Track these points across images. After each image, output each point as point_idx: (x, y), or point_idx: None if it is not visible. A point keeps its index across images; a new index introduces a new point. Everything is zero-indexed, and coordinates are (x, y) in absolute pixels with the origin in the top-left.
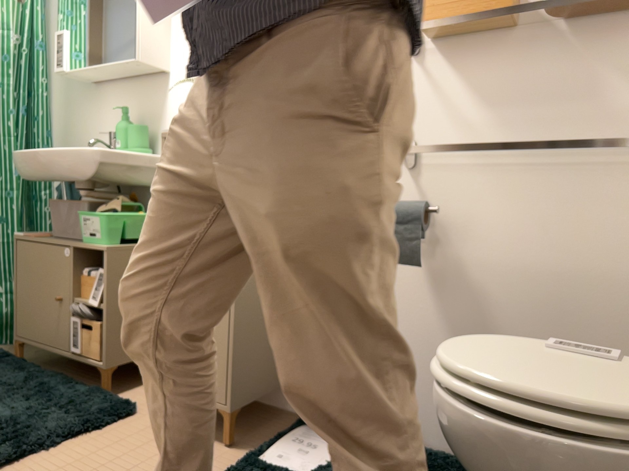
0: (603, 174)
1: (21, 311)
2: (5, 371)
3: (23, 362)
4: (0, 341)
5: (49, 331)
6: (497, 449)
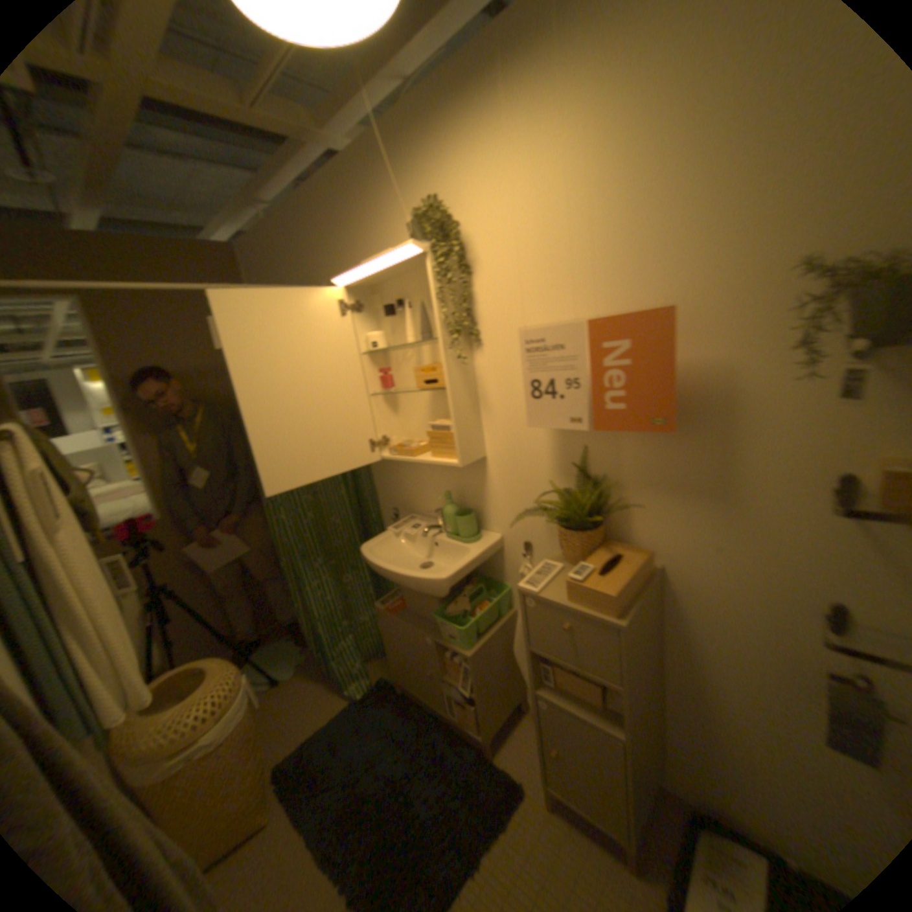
0: None
1: (394, 665)
2: (396, 723)
3: (404, 704)
4: (372, 653)
5: (423, 692)
6: None
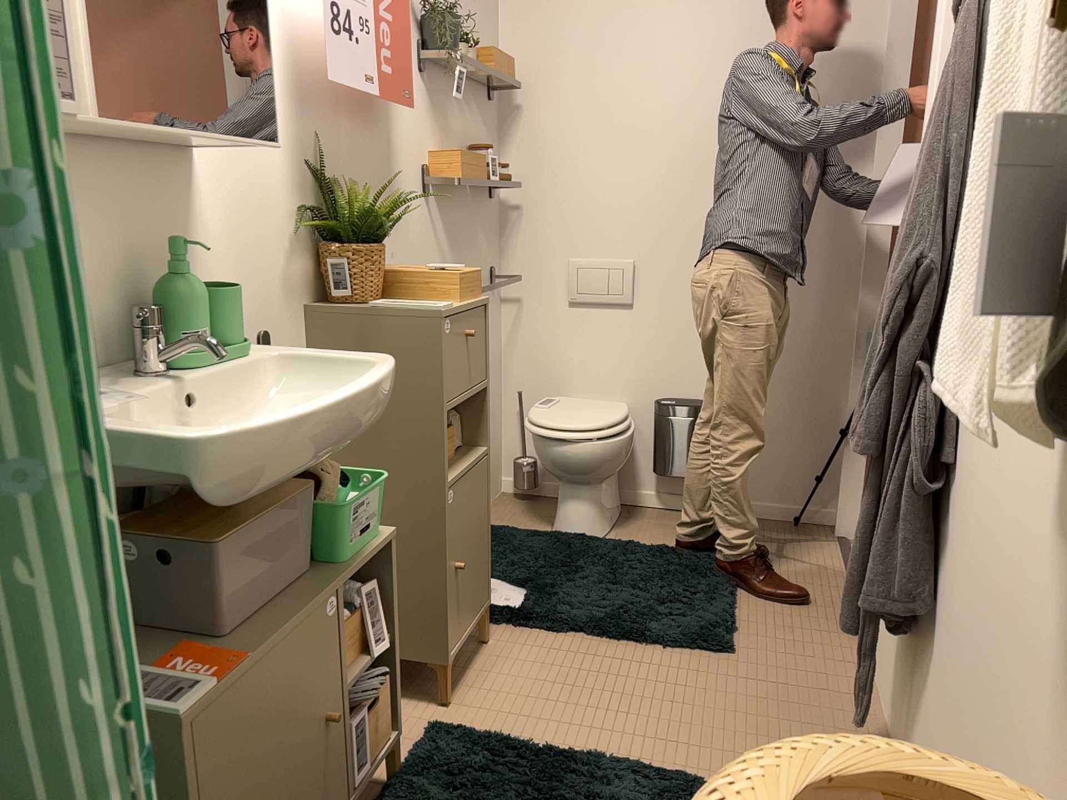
0: None
1: None
2: None
3: None
4: None
5: None
6: (628, 447)
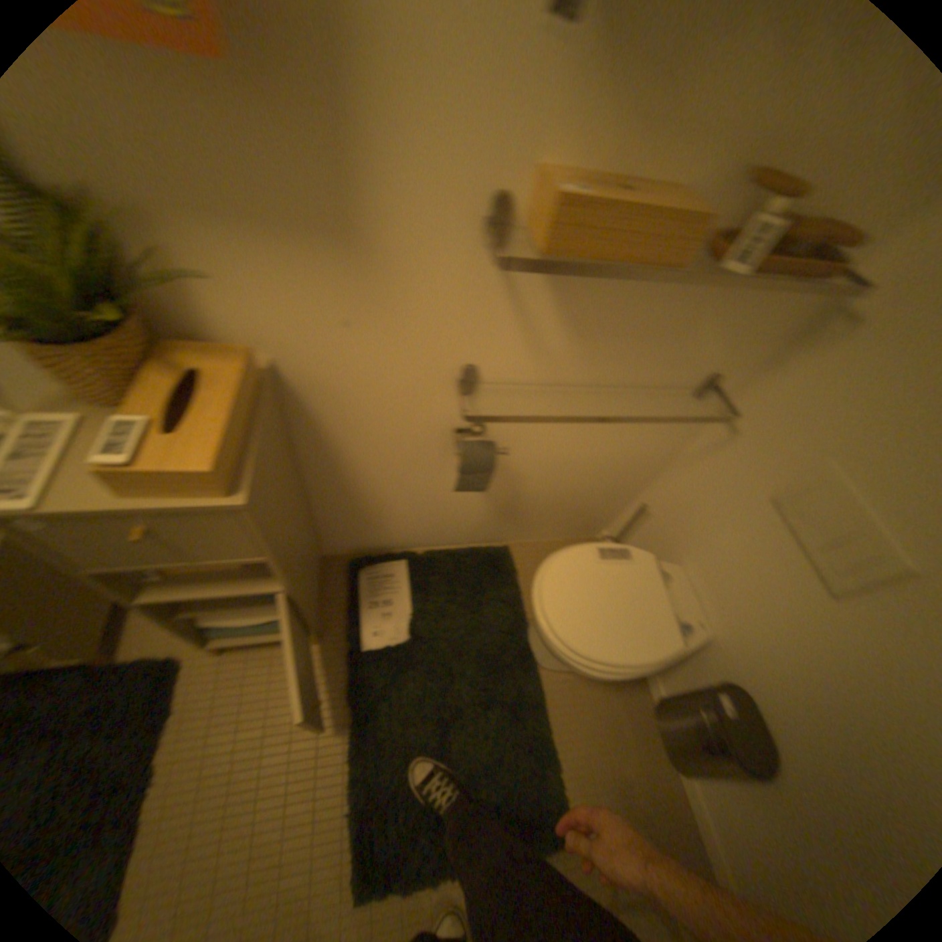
0: (653, 400)
1: None
2: None
3: None
4: None
5: None
6: (601, 679)
